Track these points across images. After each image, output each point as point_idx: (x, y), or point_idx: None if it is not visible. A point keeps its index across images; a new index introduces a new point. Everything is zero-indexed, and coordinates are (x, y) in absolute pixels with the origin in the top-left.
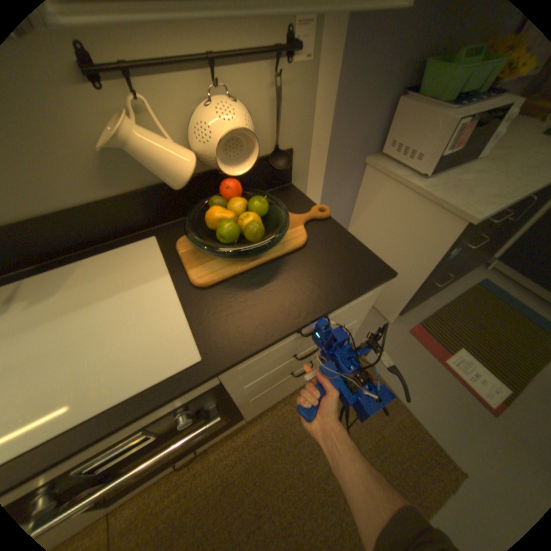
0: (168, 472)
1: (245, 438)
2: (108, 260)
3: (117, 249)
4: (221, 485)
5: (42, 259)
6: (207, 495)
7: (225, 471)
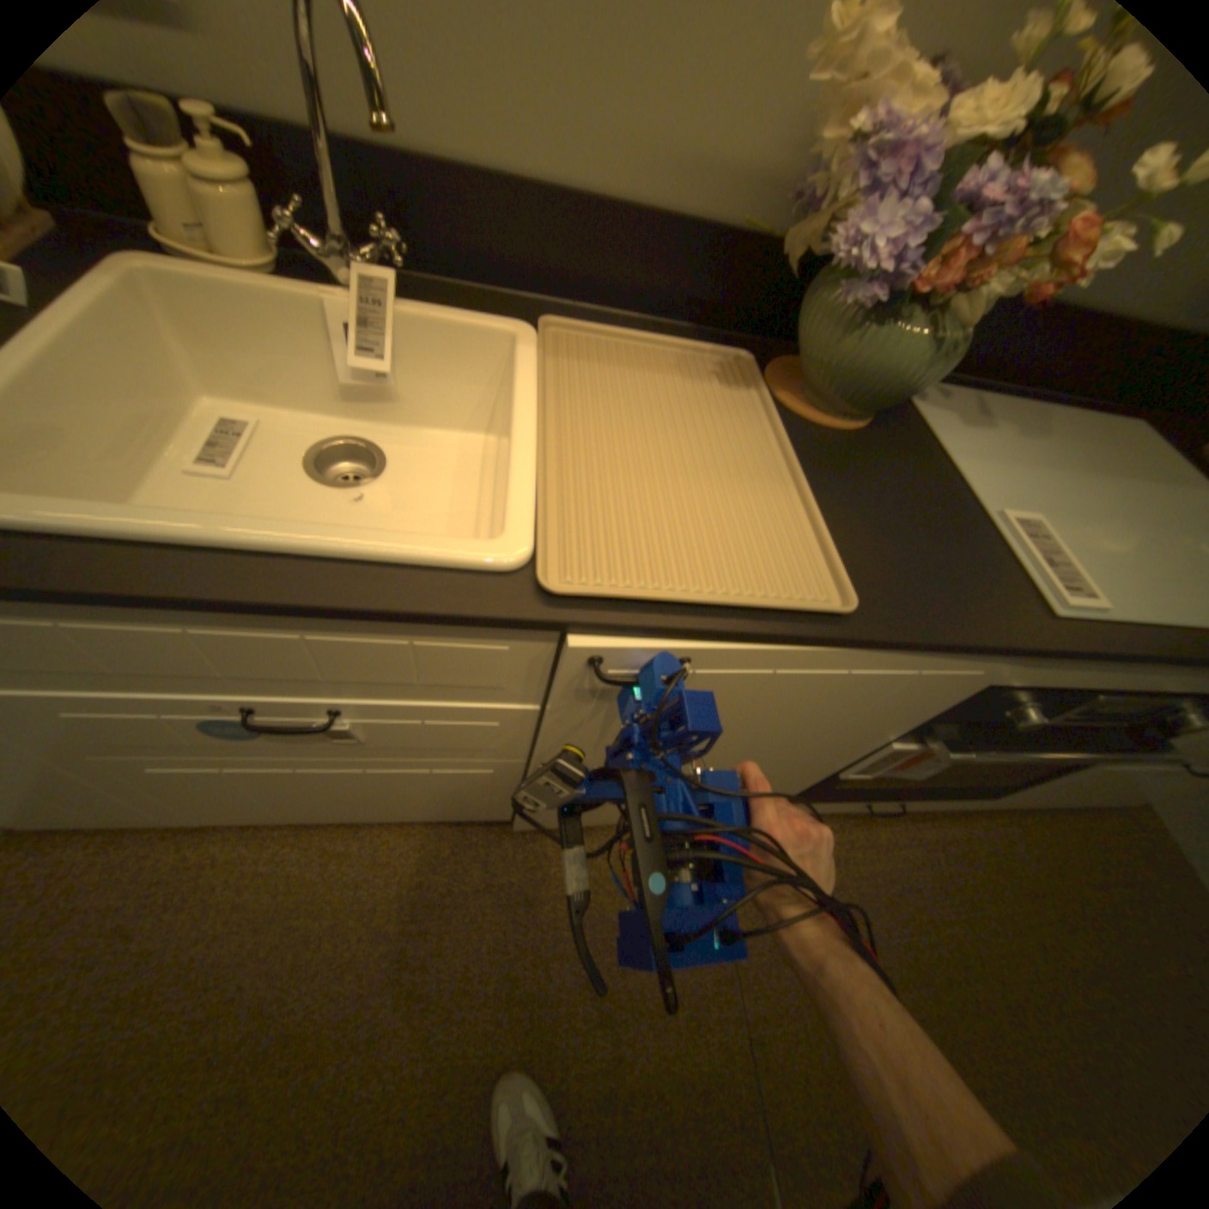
0: (840, 814)
1: (944, 839)
2: (1083, 425)
3: (1089, 415)
4: (904, 886)
5: (997, 375)
6: (880, 887)
7: (910, 870)
